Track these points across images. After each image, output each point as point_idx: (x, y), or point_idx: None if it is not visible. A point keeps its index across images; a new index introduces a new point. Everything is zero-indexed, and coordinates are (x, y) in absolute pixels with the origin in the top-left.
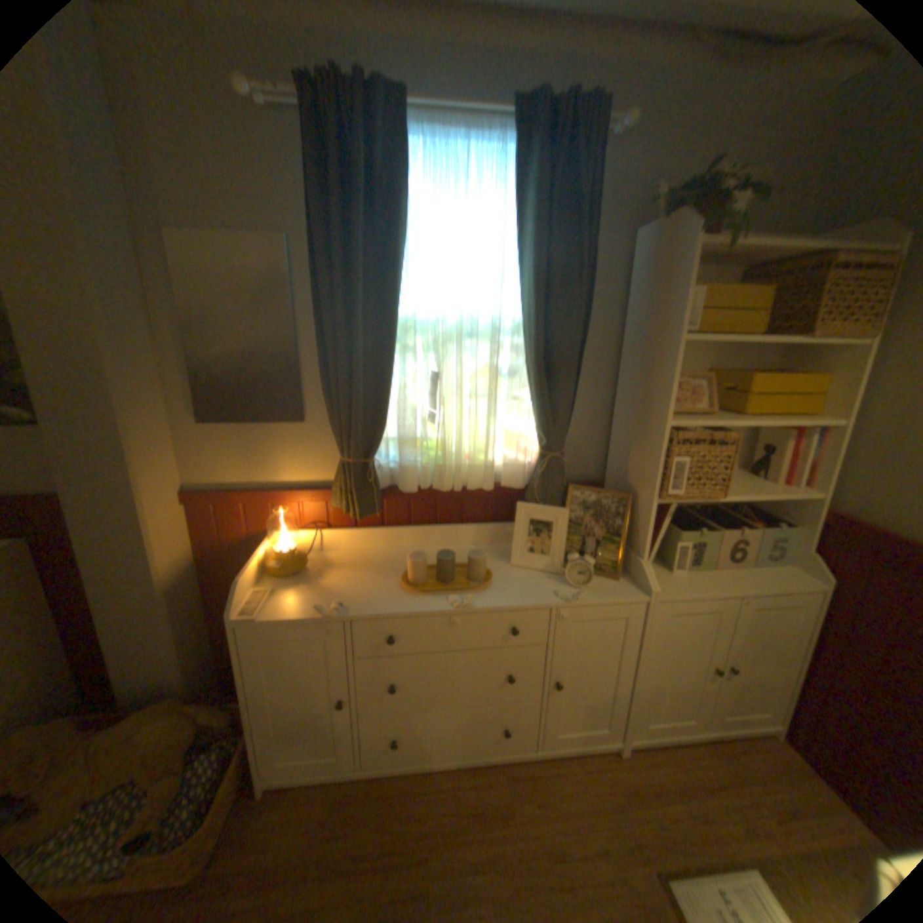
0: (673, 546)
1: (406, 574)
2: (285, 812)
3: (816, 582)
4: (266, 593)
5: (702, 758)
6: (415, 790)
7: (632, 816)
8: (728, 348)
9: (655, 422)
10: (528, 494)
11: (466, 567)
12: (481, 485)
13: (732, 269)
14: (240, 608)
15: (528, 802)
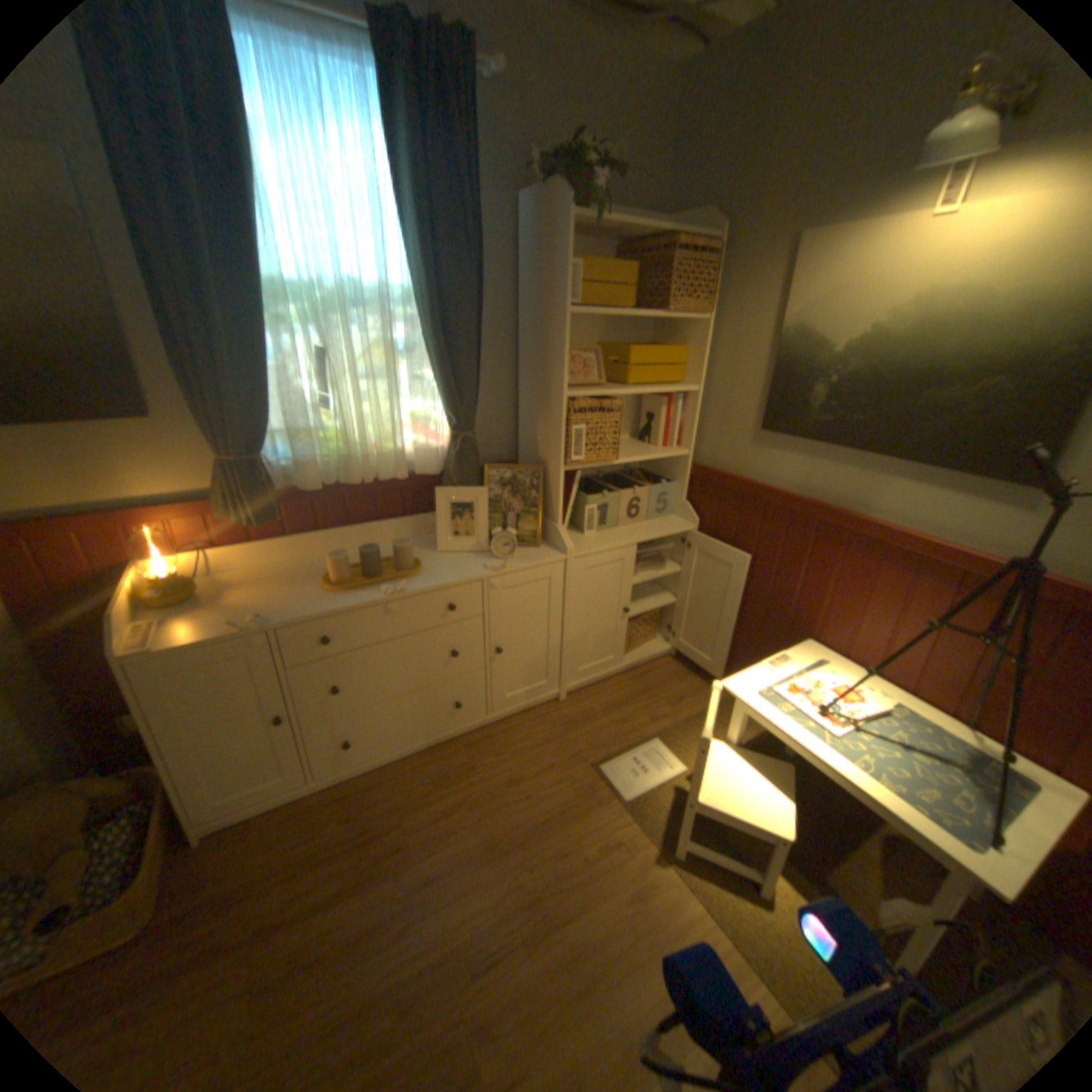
0: (581, 512)
1: (326, 579)
2: (234, 846)
3: (686, 524)
4: (153, 626)
5: (619, 683)
6: (375, 783)
7: (570, 737)
8: (610, 323)
9: (553, 395)
10: (444, 481)
11: (392, 561)
12: (394, 475)
13: (606, 244)
14: (121, 647)
15: (484, 756)
